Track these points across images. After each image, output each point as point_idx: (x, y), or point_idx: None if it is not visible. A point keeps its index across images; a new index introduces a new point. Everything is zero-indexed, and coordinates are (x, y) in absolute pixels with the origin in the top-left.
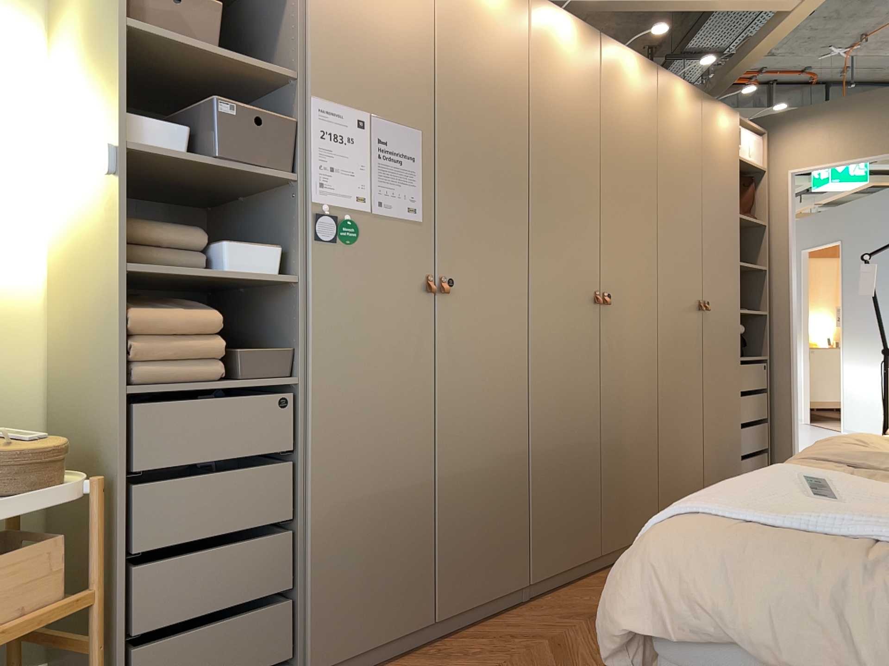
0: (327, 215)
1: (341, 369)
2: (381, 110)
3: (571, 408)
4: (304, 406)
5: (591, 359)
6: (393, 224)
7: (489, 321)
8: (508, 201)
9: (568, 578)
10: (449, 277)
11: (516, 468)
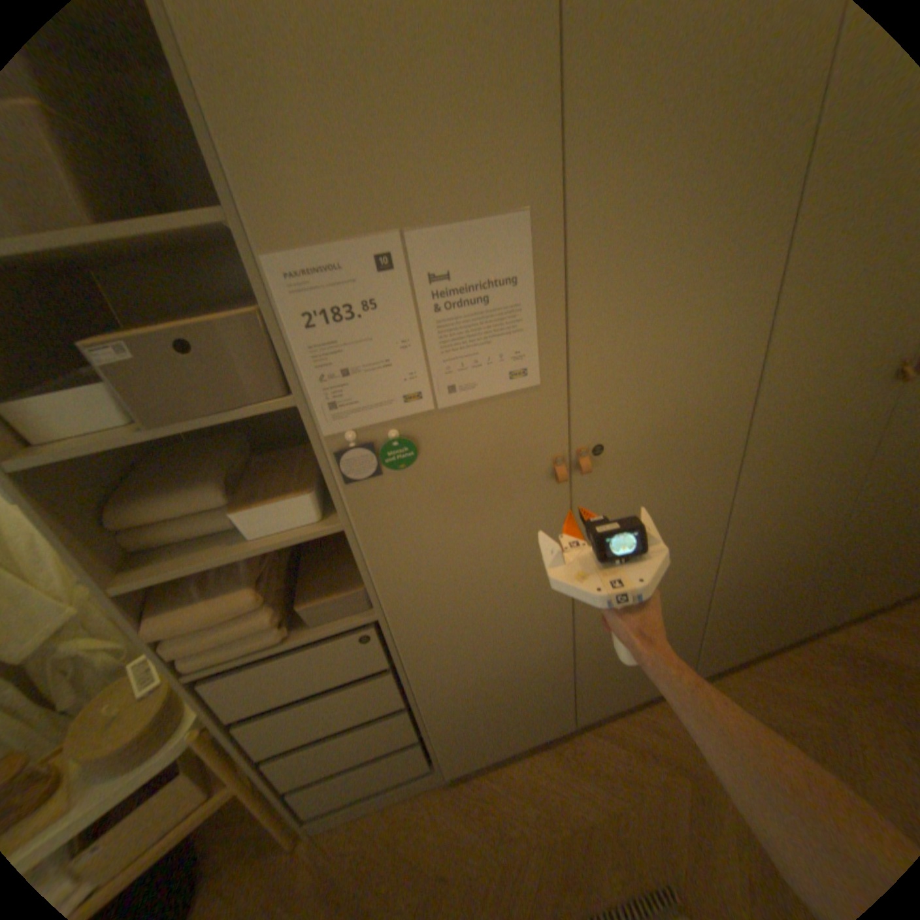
0: (361, 442)
1: (431, 597)
2: (426, 209)
3: (795, 528)
4: (392, 636)
5: (854, 462)
6: (484, 409)
7: (667, 476)
8: (732, 277)
9: (746, 660)
10: (596, 444)
11: (691, 606)
